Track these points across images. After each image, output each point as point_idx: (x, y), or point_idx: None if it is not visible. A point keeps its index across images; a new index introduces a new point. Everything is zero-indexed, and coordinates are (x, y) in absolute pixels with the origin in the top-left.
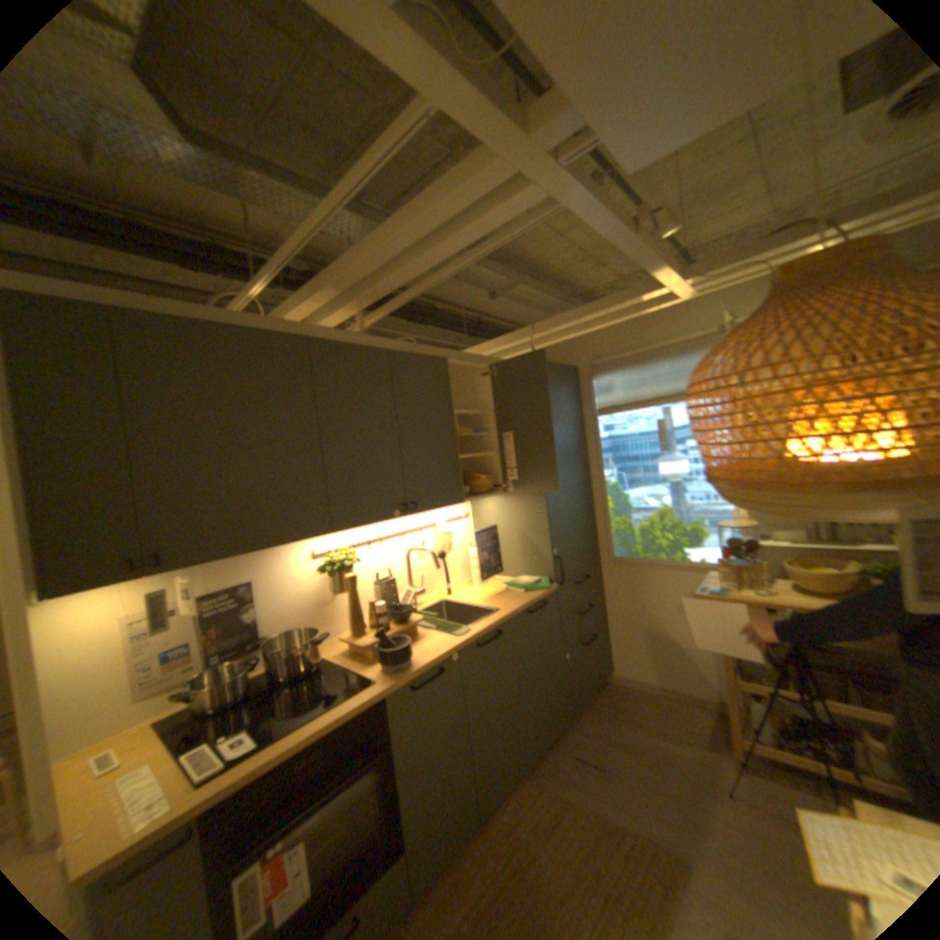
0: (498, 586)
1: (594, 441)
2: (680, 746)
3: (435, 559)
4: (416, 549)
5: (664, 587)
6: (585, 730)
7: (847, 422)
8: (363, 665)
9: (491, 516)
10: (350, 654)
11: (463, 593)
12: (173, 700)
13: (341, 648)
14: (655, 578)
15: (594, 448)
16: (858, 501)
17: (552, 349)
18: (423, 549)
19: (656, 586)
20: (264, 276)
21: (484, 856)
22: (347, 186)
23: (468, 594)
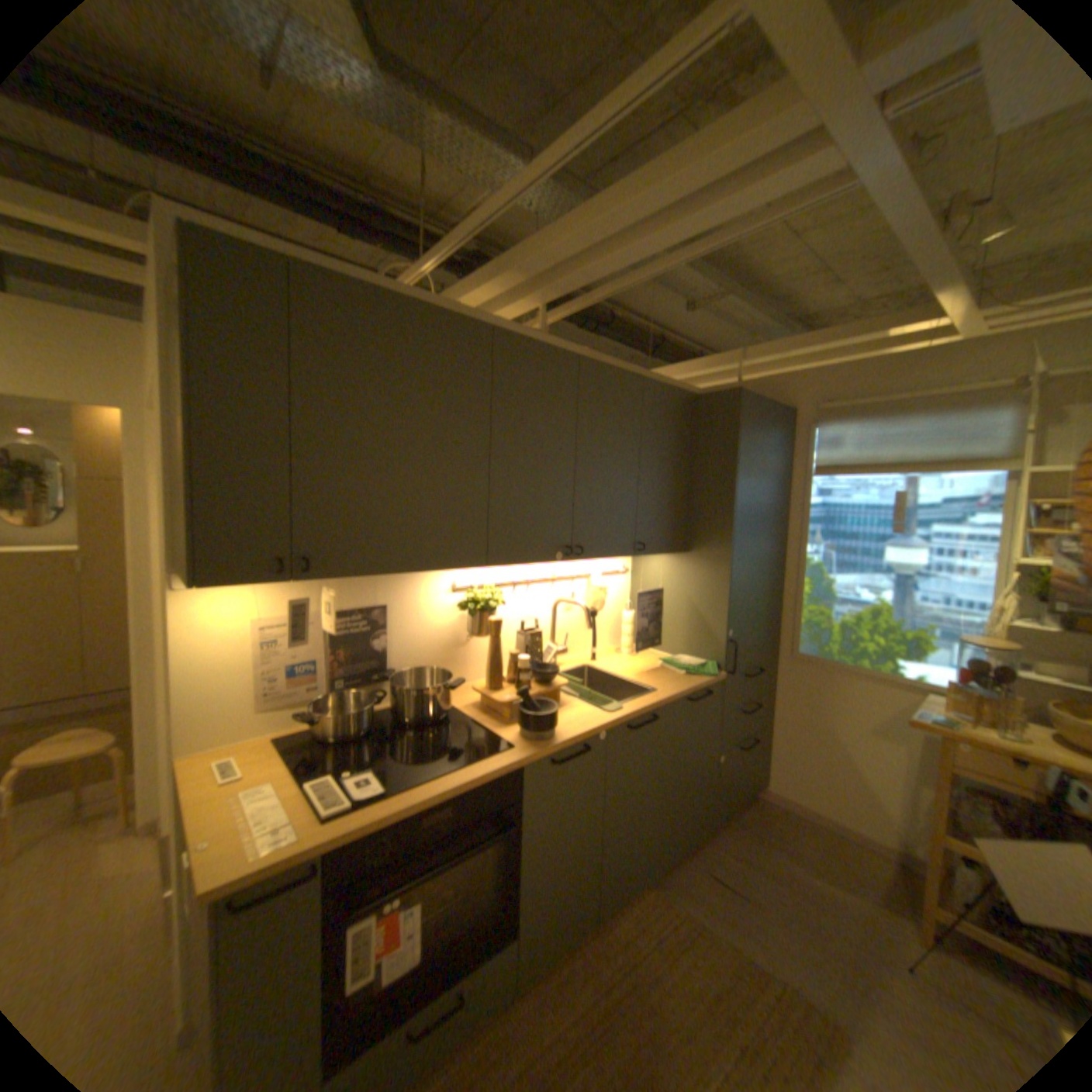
0: (651, 661)
1: (799, 506)
2: (847, 893)
3: (587, 617)
4: (565, 600)
5: (859, 701)
6: (727, 848)
7: None
8: (497, 723)
9: (655, 577)
10: (481, 707)
11: (608, 661)
12: (296, 720)
13: (470, 698)
14: (849, 688)
15: (799, 515)
16: None
17: (765, 381)
18: (574, 602)
19: (848, 698)
20: (446, 244)
21: (599, 962)
22: (585, 127)
23: (614, 664)
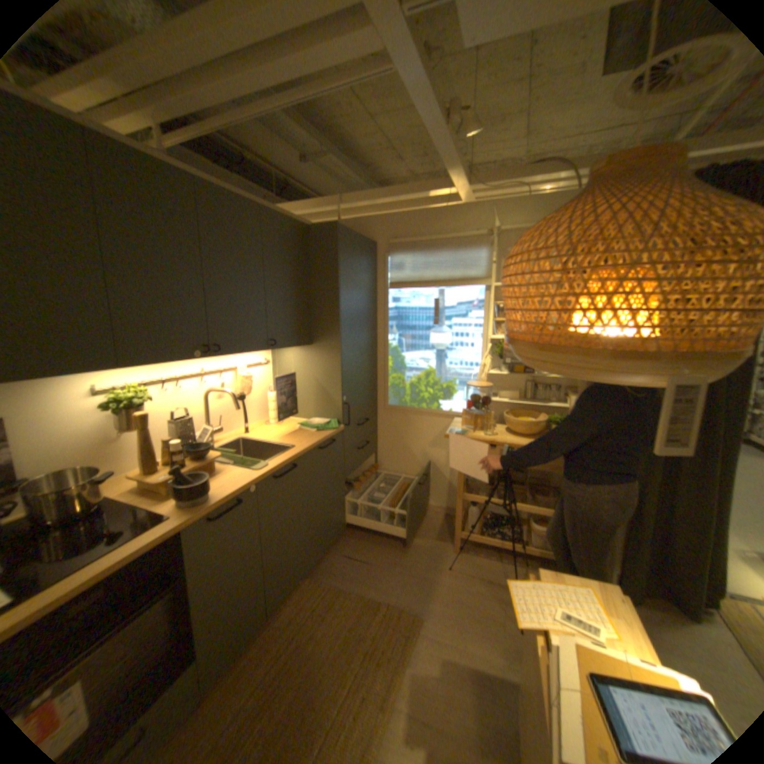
0: (292, 426)
1: (383, 310)
2: (419, 539)
3: (235, 401)
4: (215, 390)
5: (421, 428)
6: (354, 535)
7: (655, 299)
8: (154, 501)
9: (290, 365)
10: (139, 491)
11: (260, 431)
12: None
13: (128, 485)
14: (416, 422)
15: (383, 316)
16: (642, 367)
17: (357, 222)
18: (223, 391)
19: (416, 428)
20: None
21: (269, 643)
22: None
23: (264, 433)
